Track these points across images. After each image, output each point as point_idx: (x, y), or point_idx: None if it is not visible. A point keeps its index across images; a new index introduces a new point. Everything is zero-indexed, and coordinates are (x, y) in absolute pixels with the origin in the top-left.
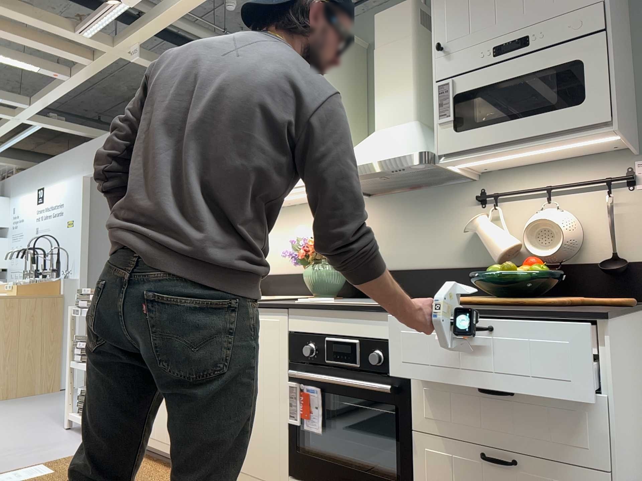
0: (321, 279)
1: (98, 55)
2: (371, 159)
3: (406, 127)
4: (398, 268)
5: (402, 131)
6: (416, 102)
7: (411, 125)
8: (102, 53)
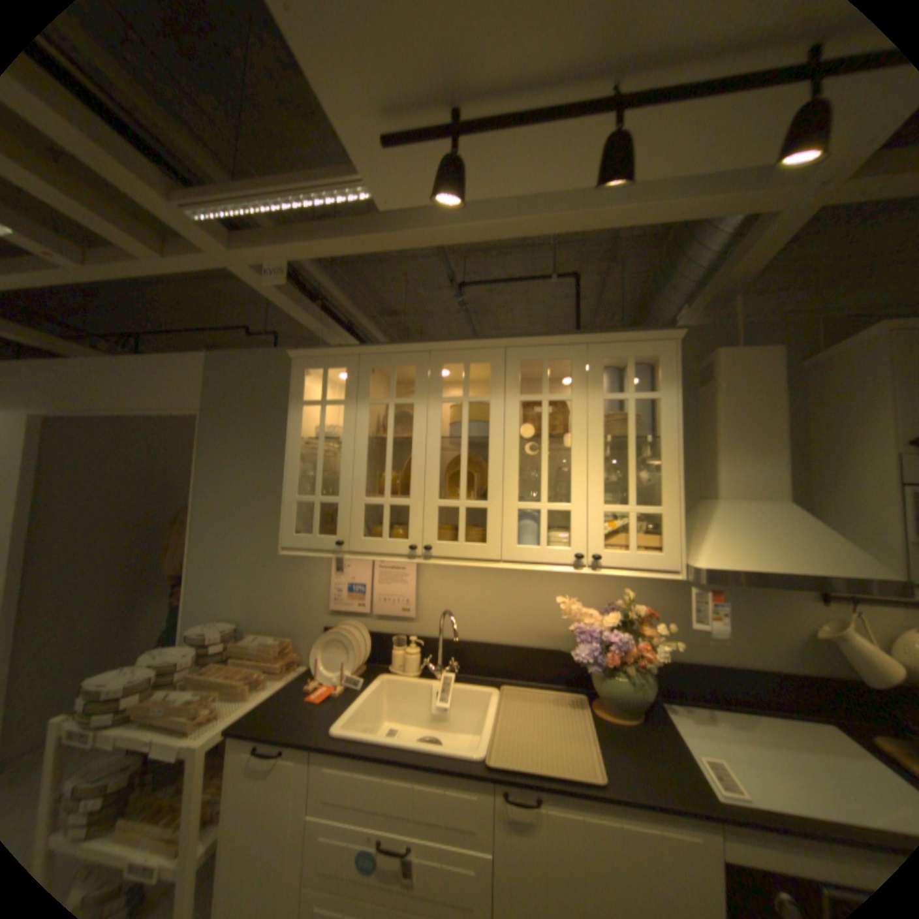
0: (634, 695)
1: (174, 245)
2: (803, 568)
3: (792, 512)
4: (703, 663)
5: (798, 520)
6: (792, 477)
7: (798, 510)
8: (188, 244)
